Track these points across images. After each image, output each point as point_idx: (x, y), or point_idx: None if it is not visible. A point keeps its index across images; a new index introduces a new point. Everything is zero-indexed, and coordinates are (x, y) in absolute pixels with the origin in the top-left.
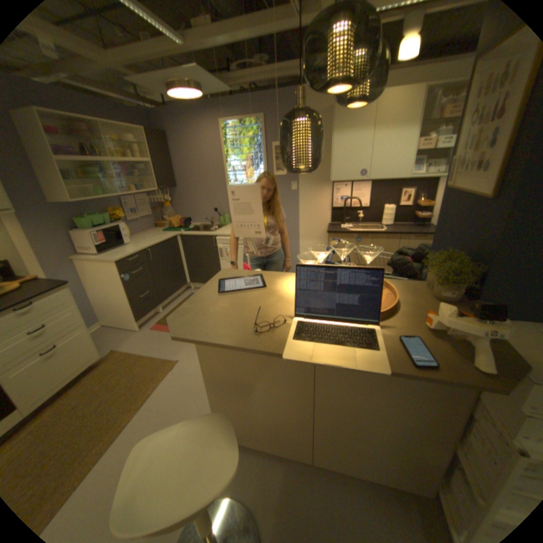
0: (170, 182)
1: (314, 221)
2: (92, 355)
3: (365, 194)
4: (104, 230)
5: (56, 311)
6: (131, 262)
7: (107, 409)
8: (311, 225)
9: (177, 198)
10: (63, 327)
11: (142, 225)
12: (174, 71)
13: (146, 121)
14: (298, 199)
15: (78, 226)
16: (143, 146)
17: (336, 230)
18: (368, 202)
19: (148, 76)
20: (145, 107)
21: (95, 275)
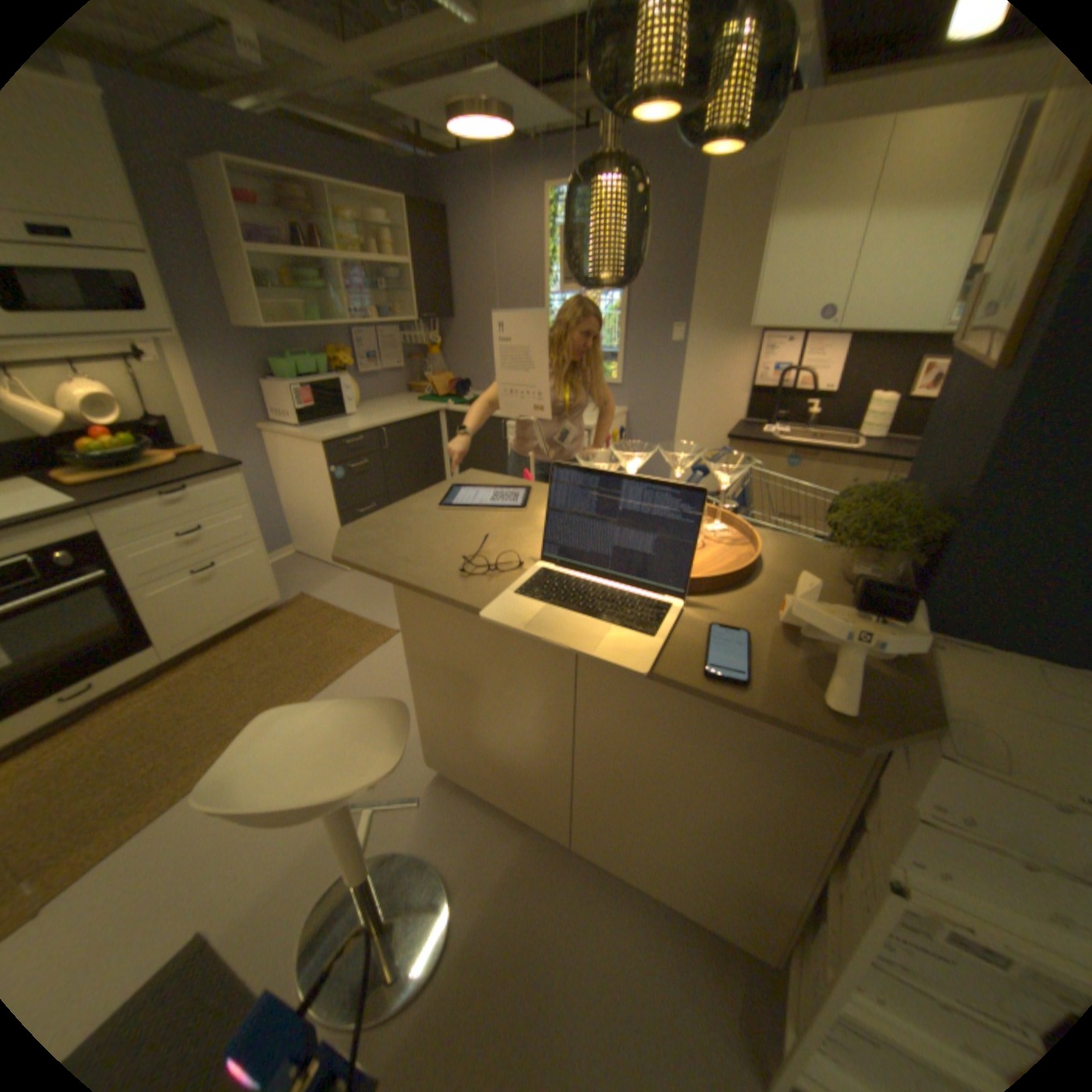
0: (443, 308)
1: (709, 412)
2: (270, 593)
3: (832, 363)
4: (314, 385)
5: (220, 508)
6: (350, 448)
7: (276, 680)
8: (703, 419)
9: (452, 341)
10: (229, 536)
11: (385, 386)
12: (458, 82)
13: (414, 184)
14: (684, 362)
15: (275, 373)
16: (400, 233)
17: (750, 436)
18: (837, 383)
19: (413, 94)
20: (416, 157)
21: (292, 462)
